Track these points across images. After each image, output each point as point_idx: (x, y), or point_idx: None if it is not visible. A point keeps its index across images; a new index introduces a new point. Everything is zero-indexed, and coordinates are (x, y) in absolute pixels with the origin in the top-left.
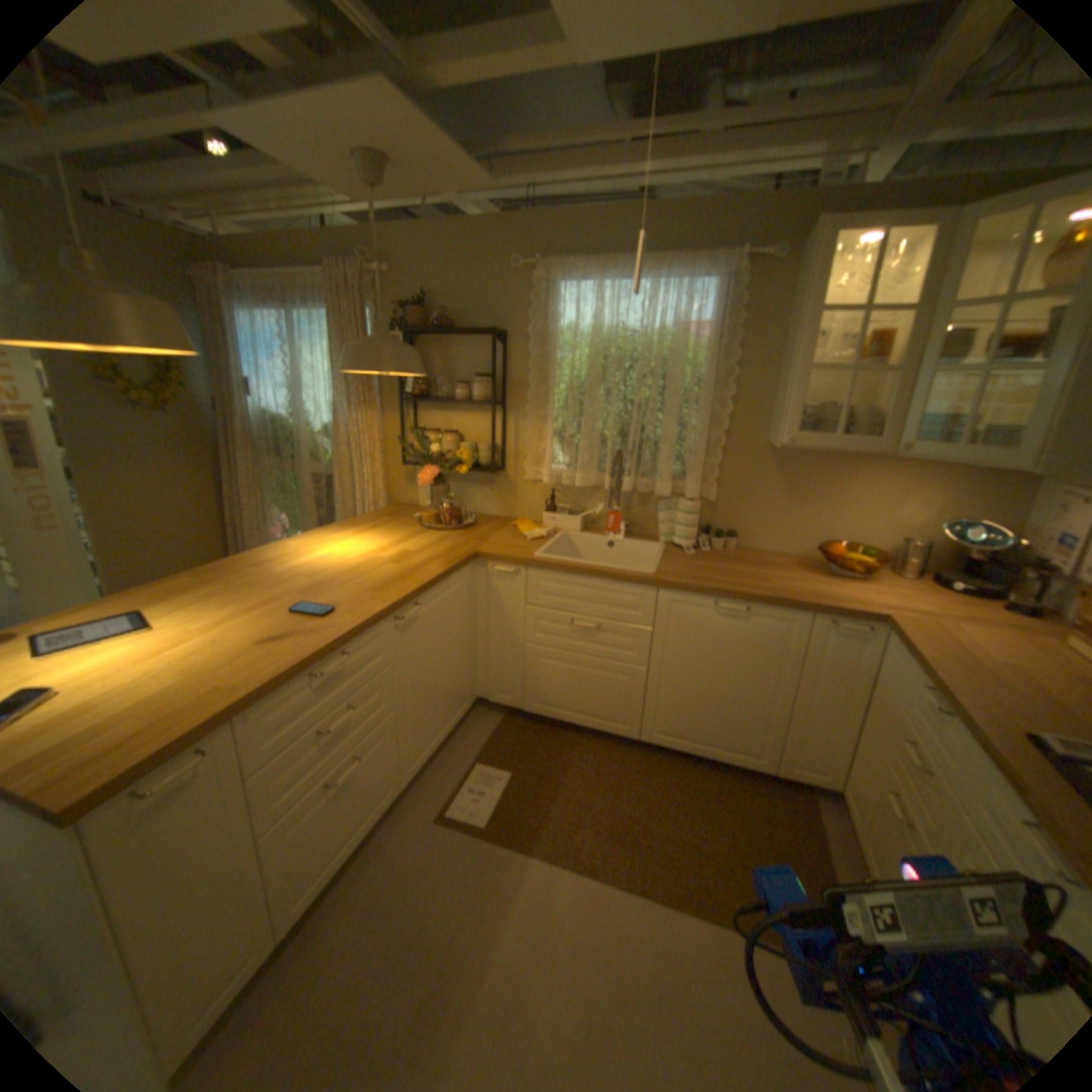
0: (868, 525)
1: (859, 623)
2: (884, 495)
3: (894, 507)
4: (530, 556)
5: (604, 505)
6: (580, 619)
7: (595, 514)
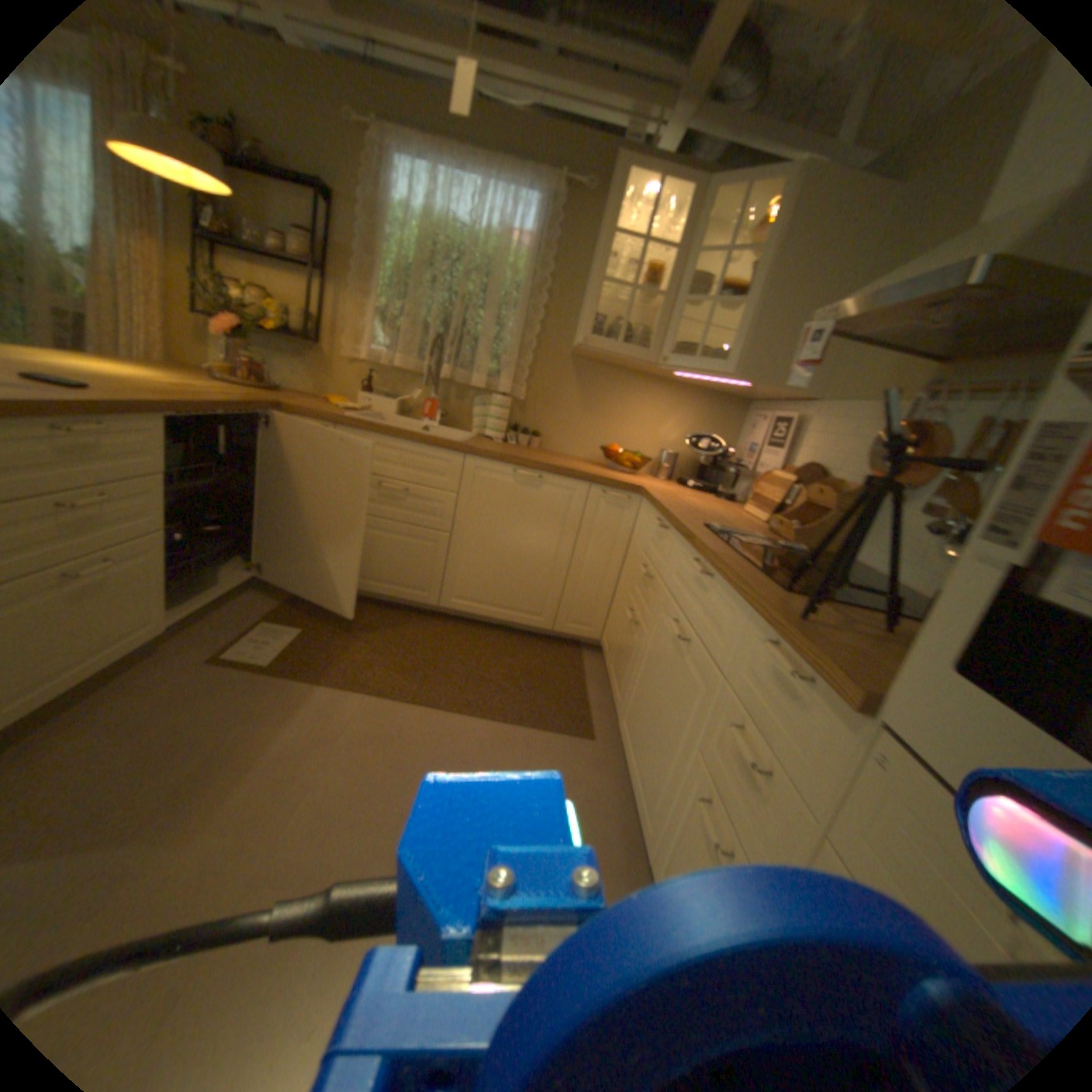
0: (638, 439)
1: (621, 494)
2: (650, 415)
3: (656, 425)
4: (342, 415)
5: (423, 392)
6: (389, 482)
7: (414, 400)
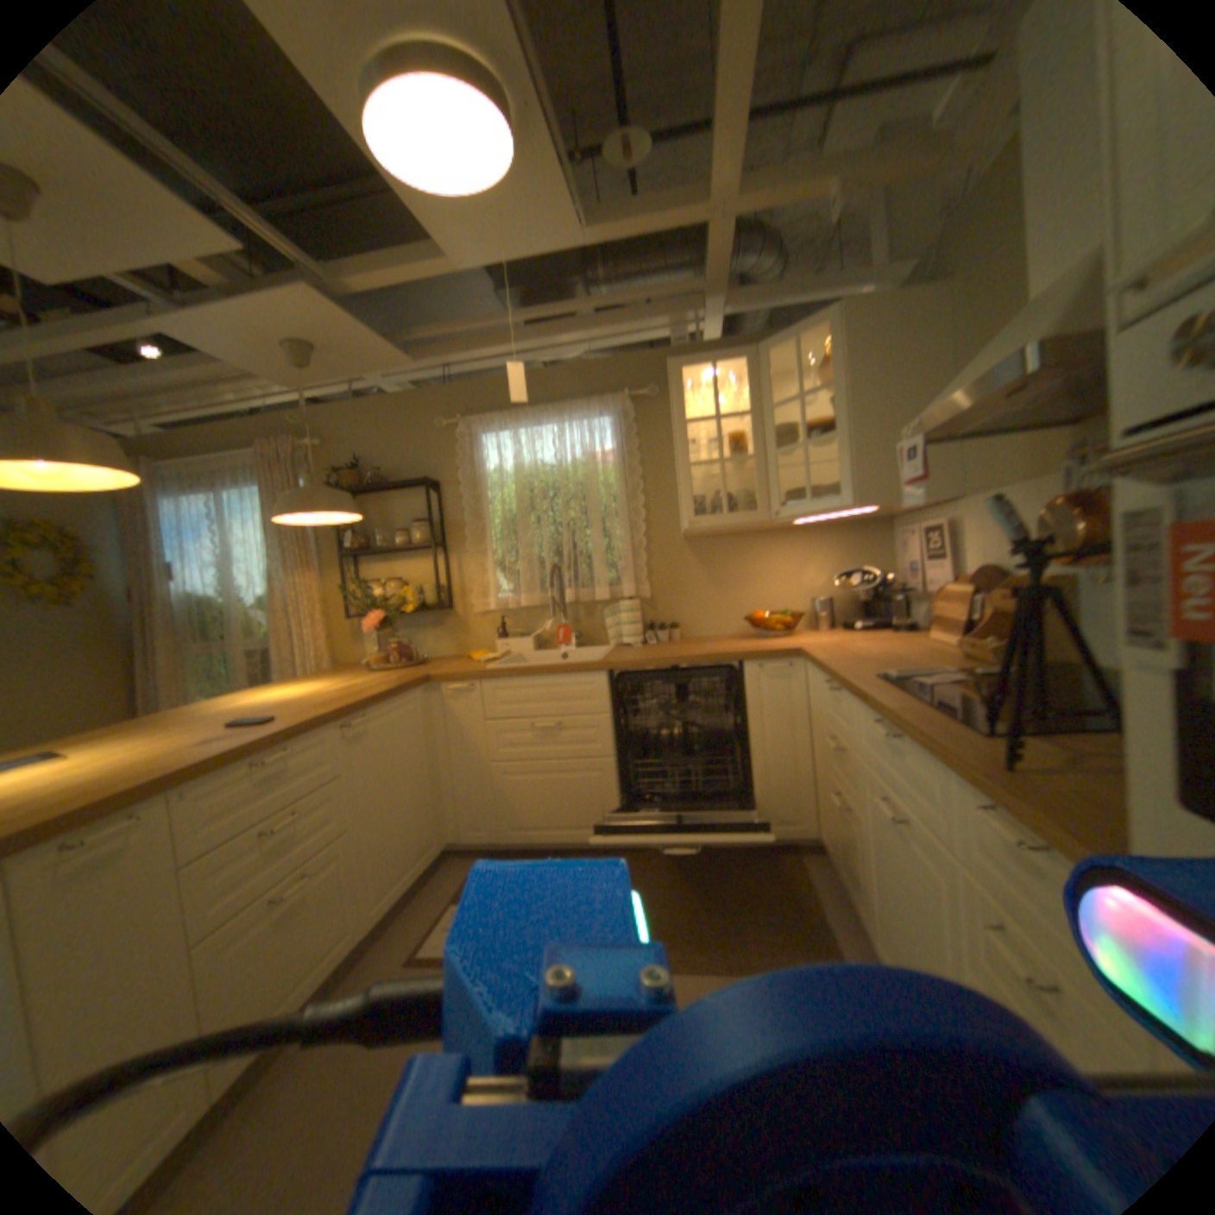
0: (780, 596)
1: (778, 662)
2: (784, 567)
3: (795, 576)
4: (481, 669)
5: (551, 621)
6: (538, 721)
7: (545, 631)
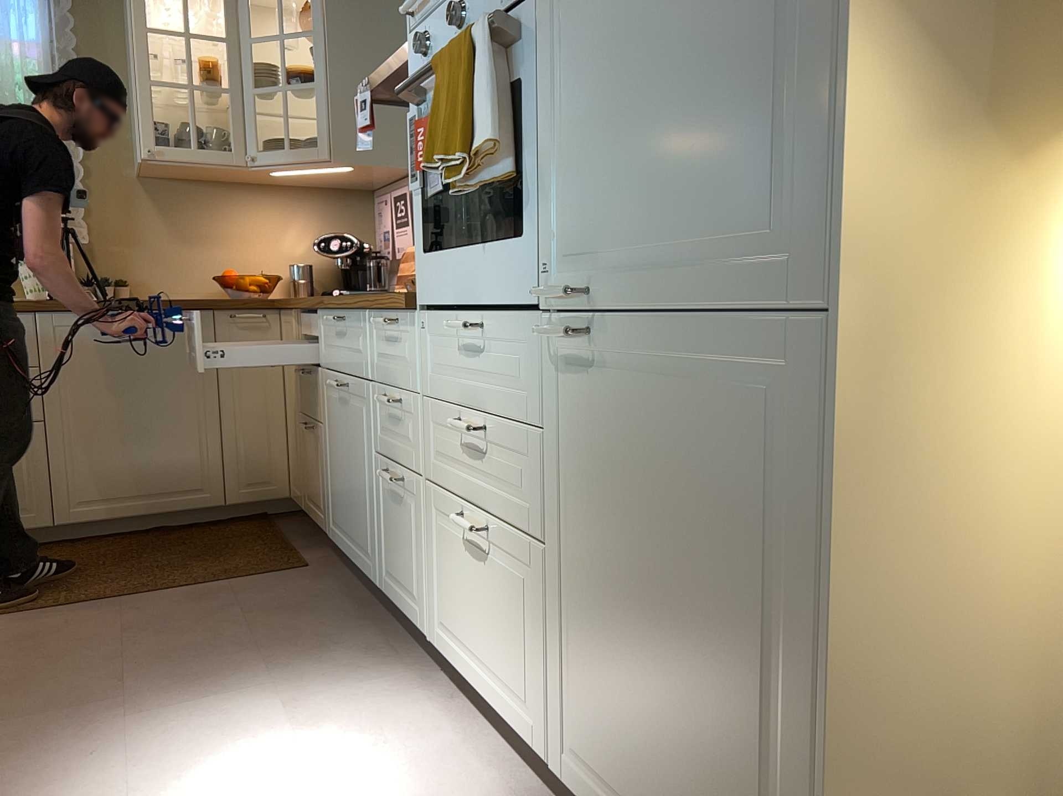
0: (257, 258)
1: (252, 311)
2: (262, 227)
3: (274, 238)
4: None
5: None
6: None
7: None
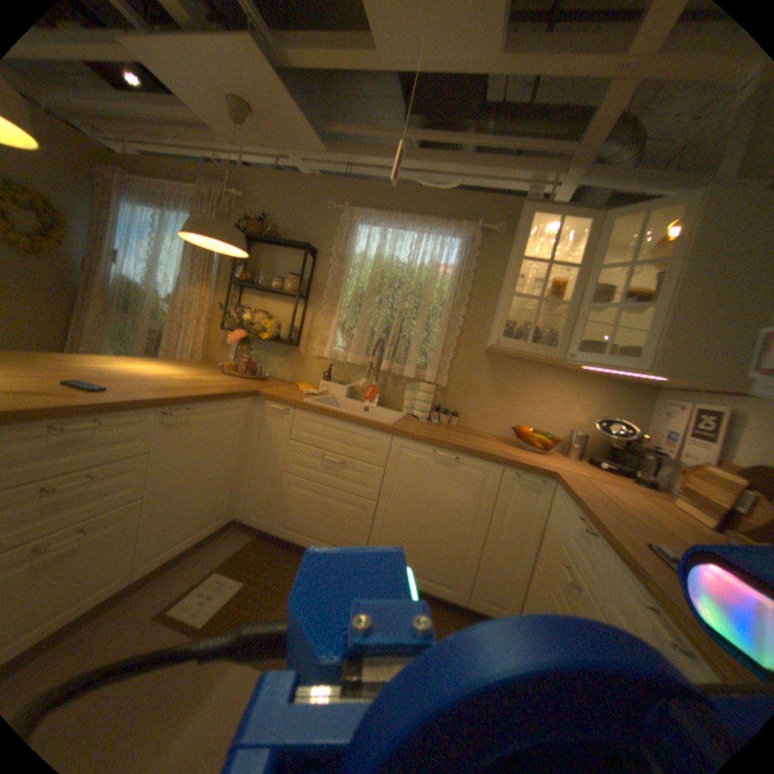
0: (546, 420)
1: (535, 477)
2: (557, 399)
3: (563, 408)
4: (300, 400)
5: (366, 380)
6: (329, 454)
7: (359, 386)
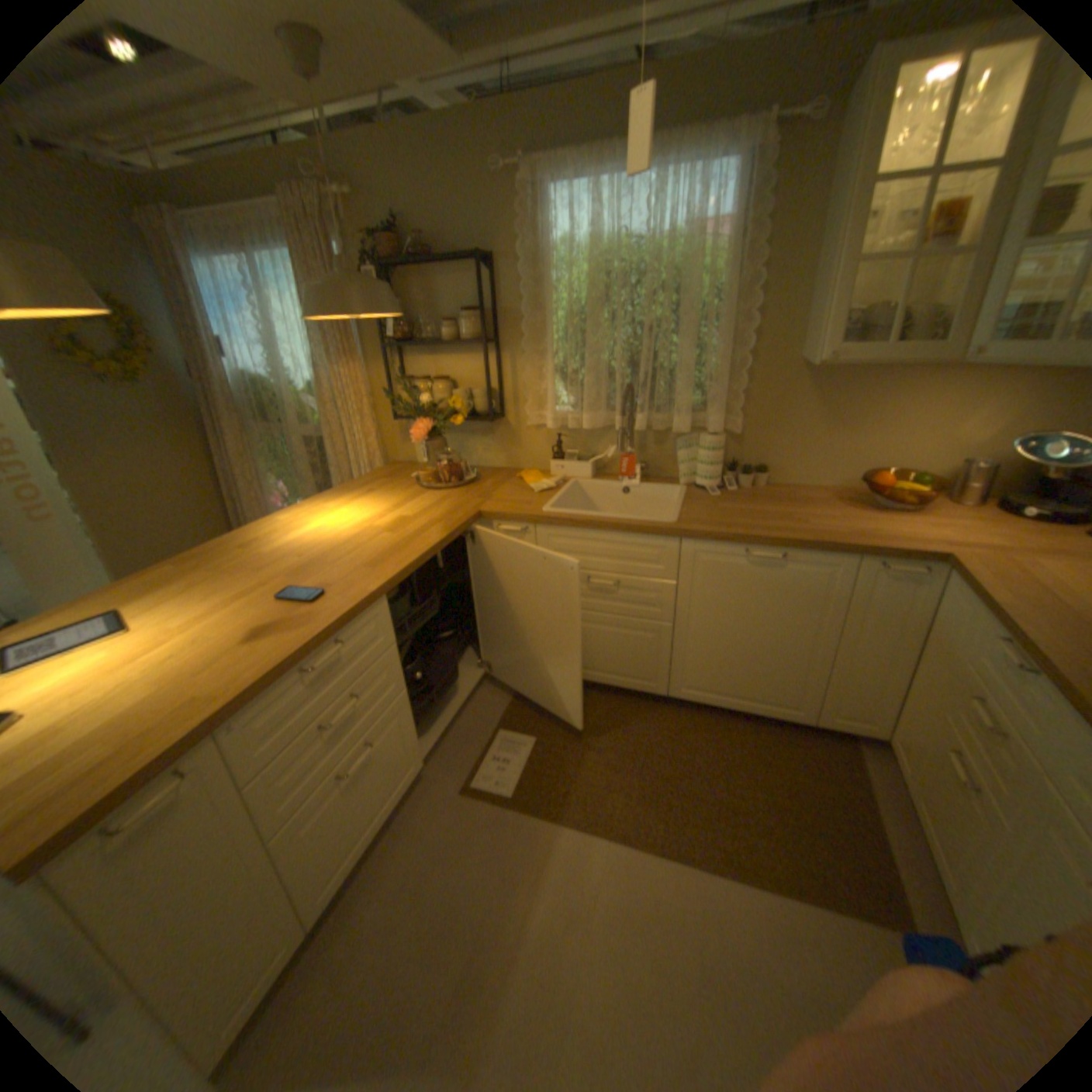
0: (921, 447)
1: (916, 564)
2: (942, 410)
3: (954, 423)
4: (539, 511)
5: (616, 447)
6: (597, 575)
7: (608, 458)
